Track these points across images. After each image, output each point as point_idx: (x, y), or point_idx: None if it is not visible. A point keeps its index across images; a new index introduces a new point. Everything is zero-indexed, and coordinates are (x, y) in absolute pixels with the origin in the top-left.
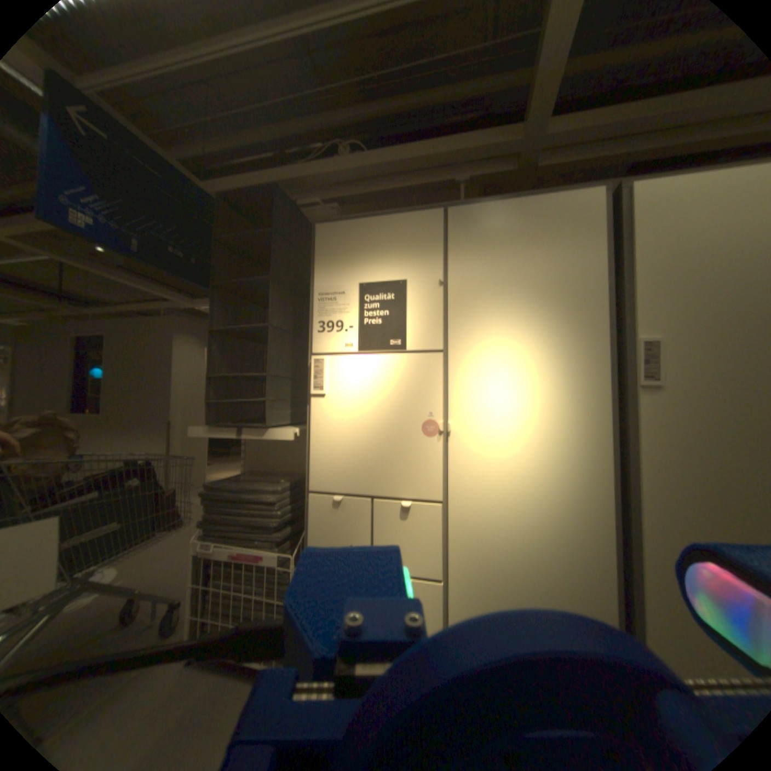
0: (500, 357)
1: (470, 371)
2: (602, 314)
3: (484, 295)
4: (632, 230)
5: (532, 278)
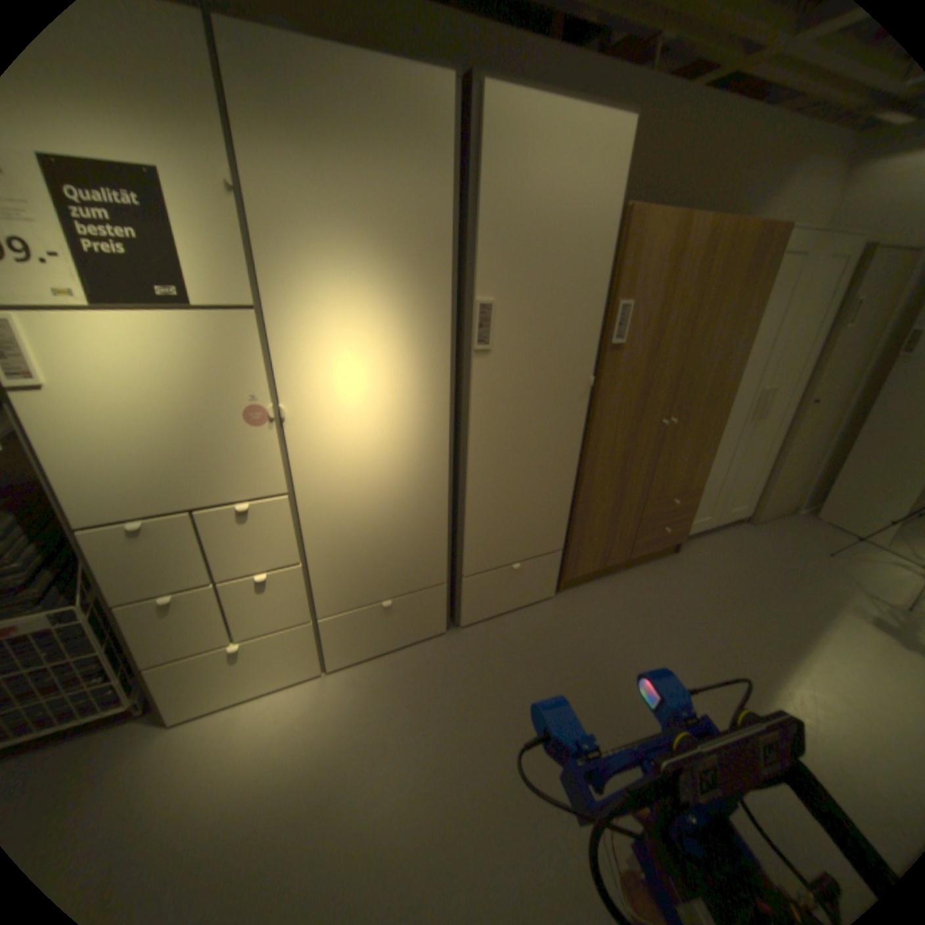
0: (338, 318)
1: (300, 336)
2: (447, 267)
3: (306, 220)
4: (479, 156)
5: (370, 204)
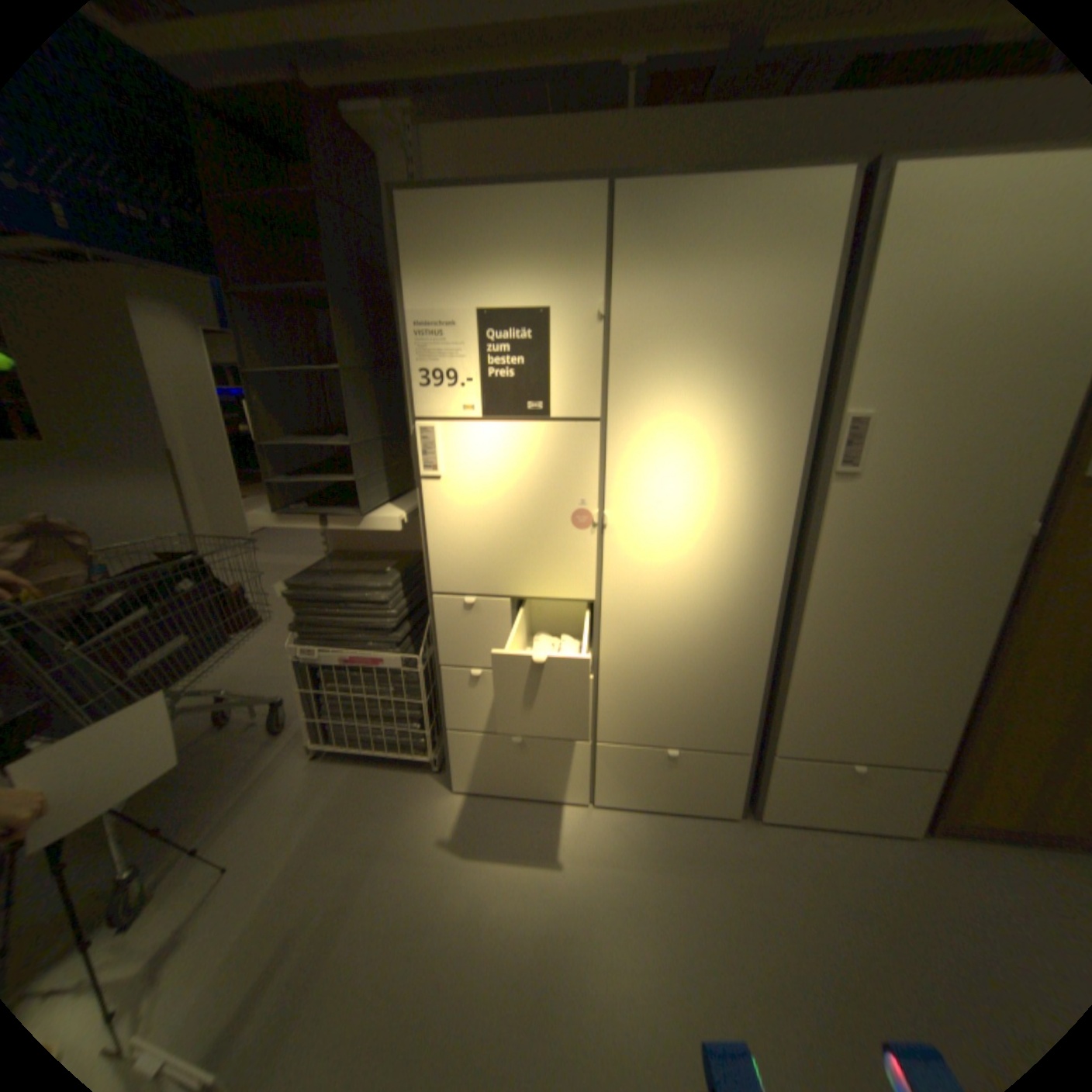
0: (676, 431)
1: (635, 448)
2: (811, 376)
3: (662, 339)
4: (876, 249)
5: (730, 317)
